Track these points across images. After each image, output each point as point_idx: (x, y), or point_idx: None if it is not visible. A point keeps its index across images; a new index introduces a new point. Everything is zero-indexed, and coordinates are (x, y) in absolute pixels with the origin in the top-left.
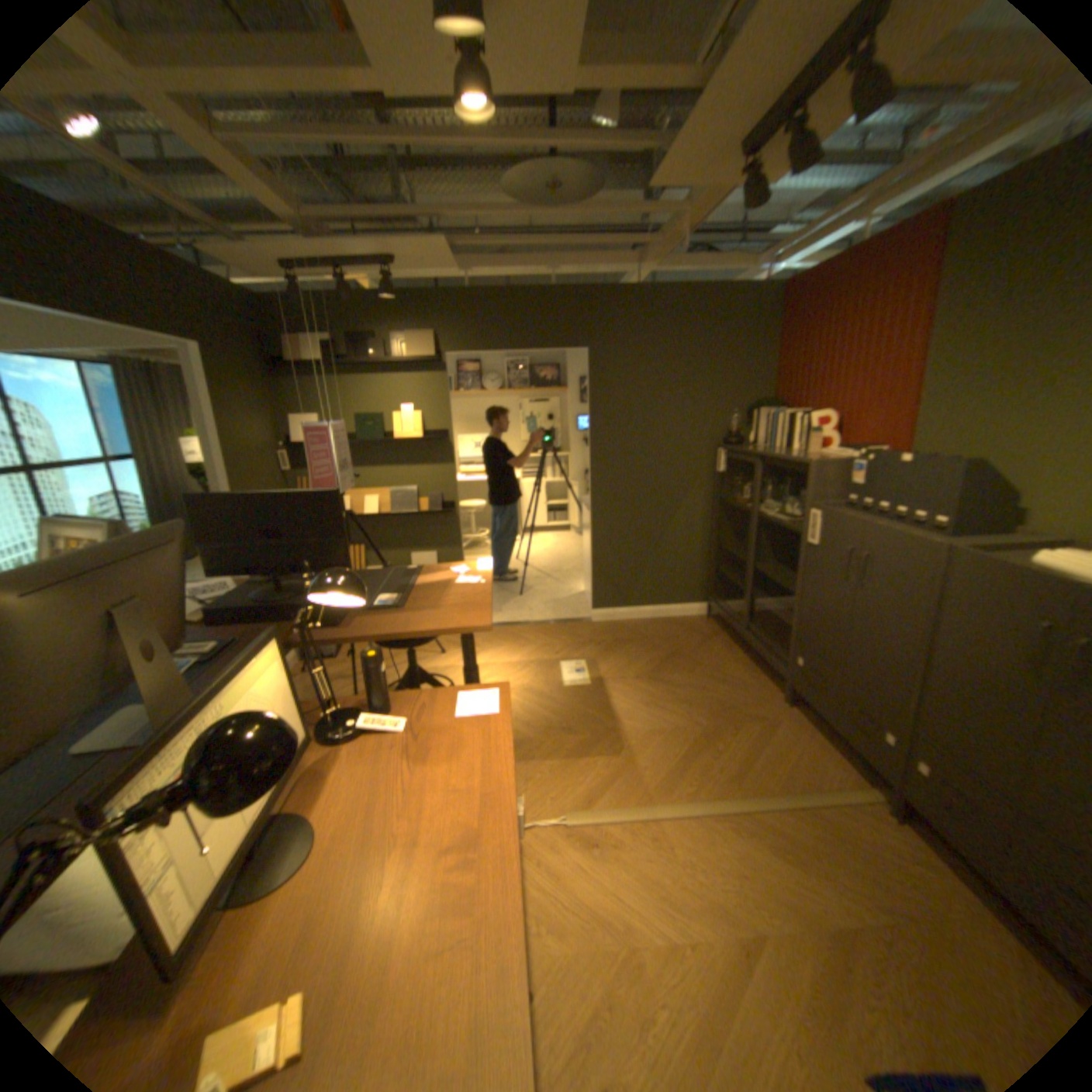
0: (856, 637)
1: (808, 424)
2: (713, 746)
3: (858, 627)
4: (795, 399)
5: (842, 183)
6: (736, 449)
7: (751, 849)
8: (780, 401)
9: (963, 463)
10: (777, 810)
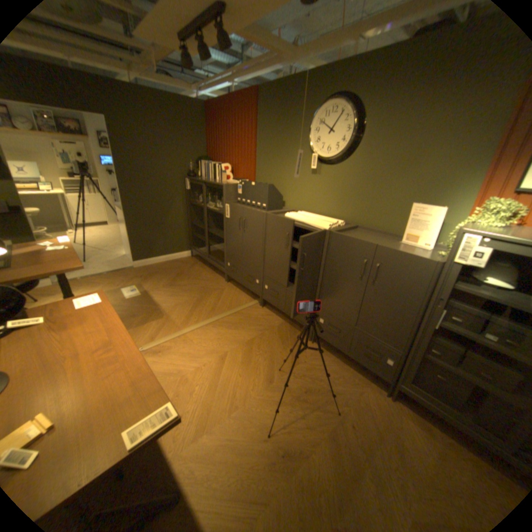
0: (244, 249)
1: (221, 168)
2: (201, 302)
3: (244, 245)
4: (215, 157)
5: (222, 58)
6: (194, 178)
7: (219, 329)
8: (209, 157)
9: (267, 185)
10: (226, 314)
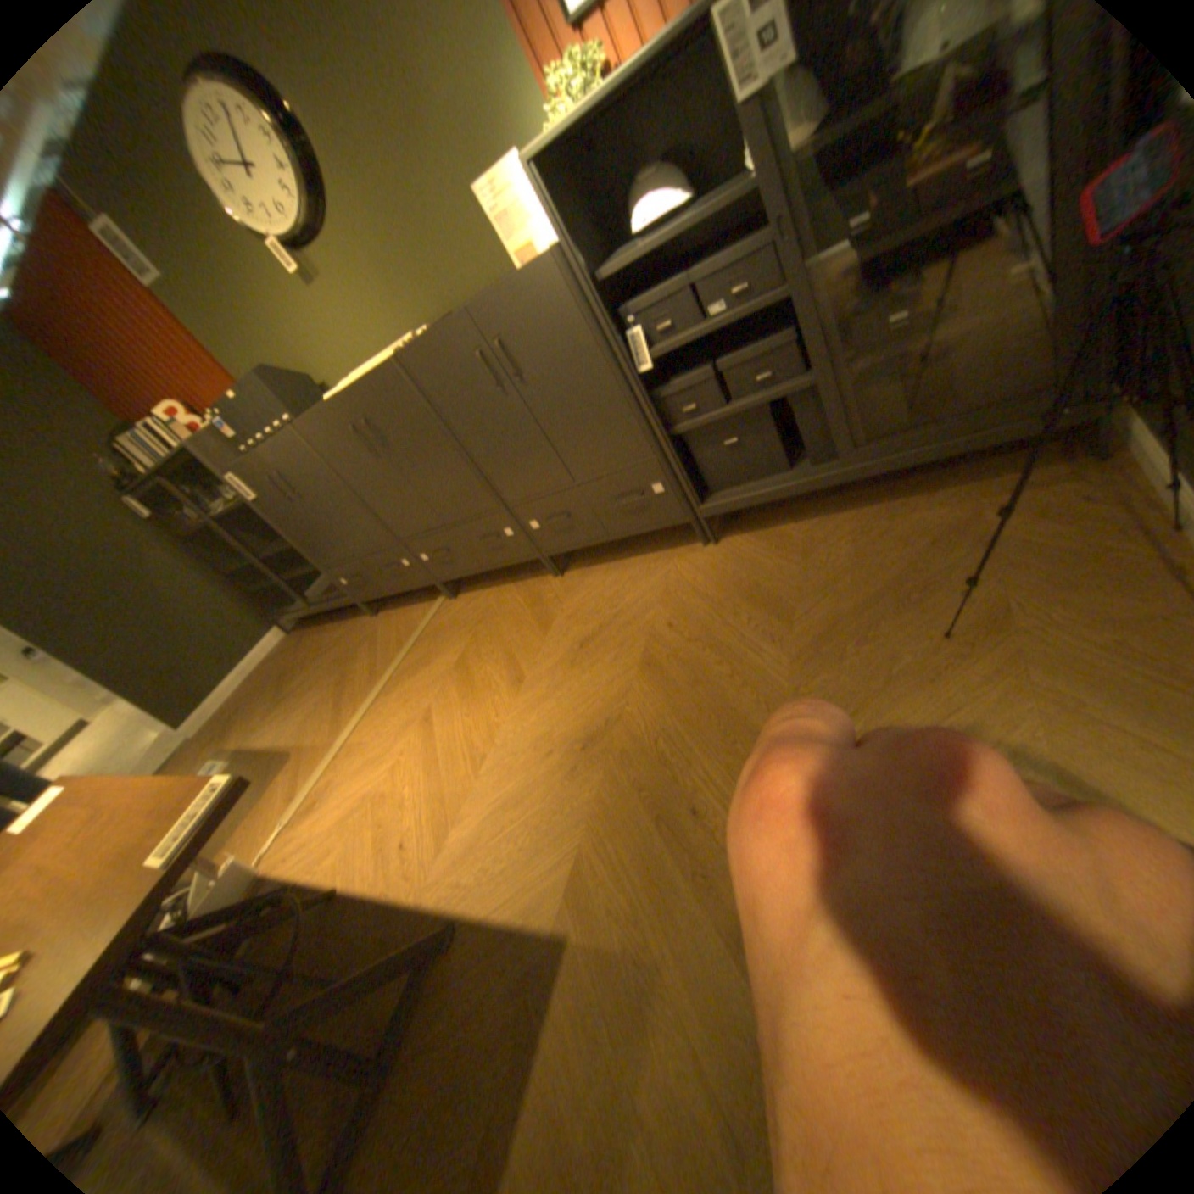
0: (334, 527)
1: (160, 419)
2: (346, 680)
3: (327, 520)
4: (140, 411)
5: None
6: (134, 484)
7: (399, 689)
8: (130, 421)
9: (251, 372)
10: (399, 659)
